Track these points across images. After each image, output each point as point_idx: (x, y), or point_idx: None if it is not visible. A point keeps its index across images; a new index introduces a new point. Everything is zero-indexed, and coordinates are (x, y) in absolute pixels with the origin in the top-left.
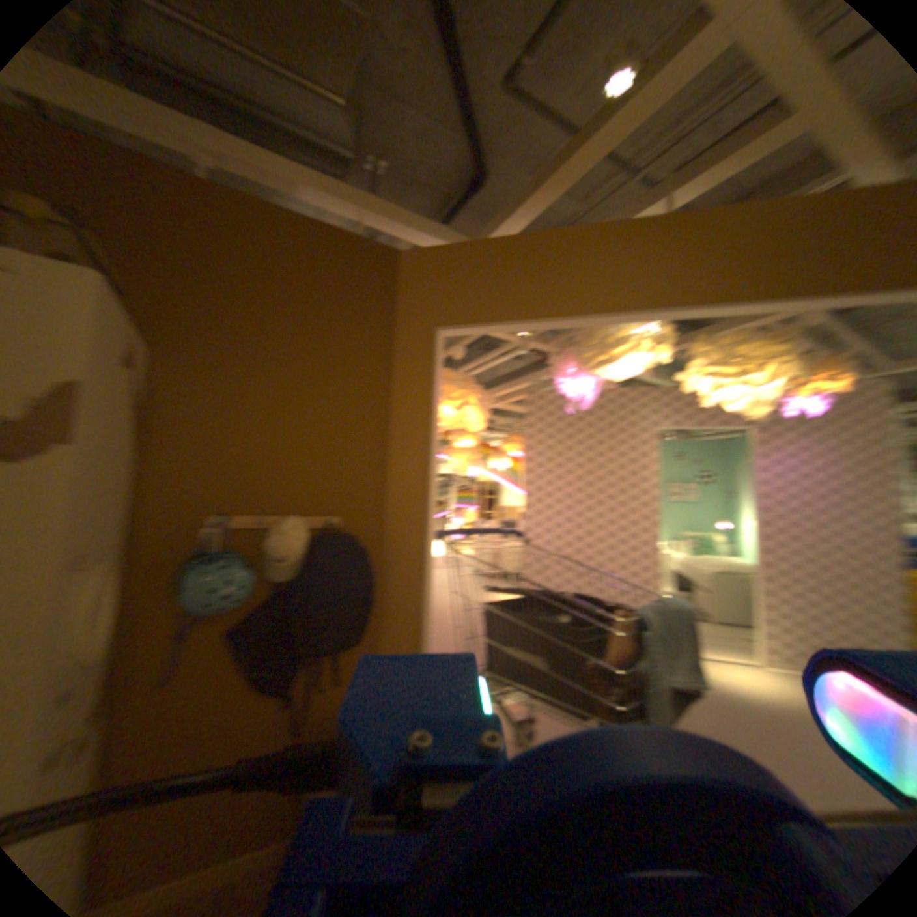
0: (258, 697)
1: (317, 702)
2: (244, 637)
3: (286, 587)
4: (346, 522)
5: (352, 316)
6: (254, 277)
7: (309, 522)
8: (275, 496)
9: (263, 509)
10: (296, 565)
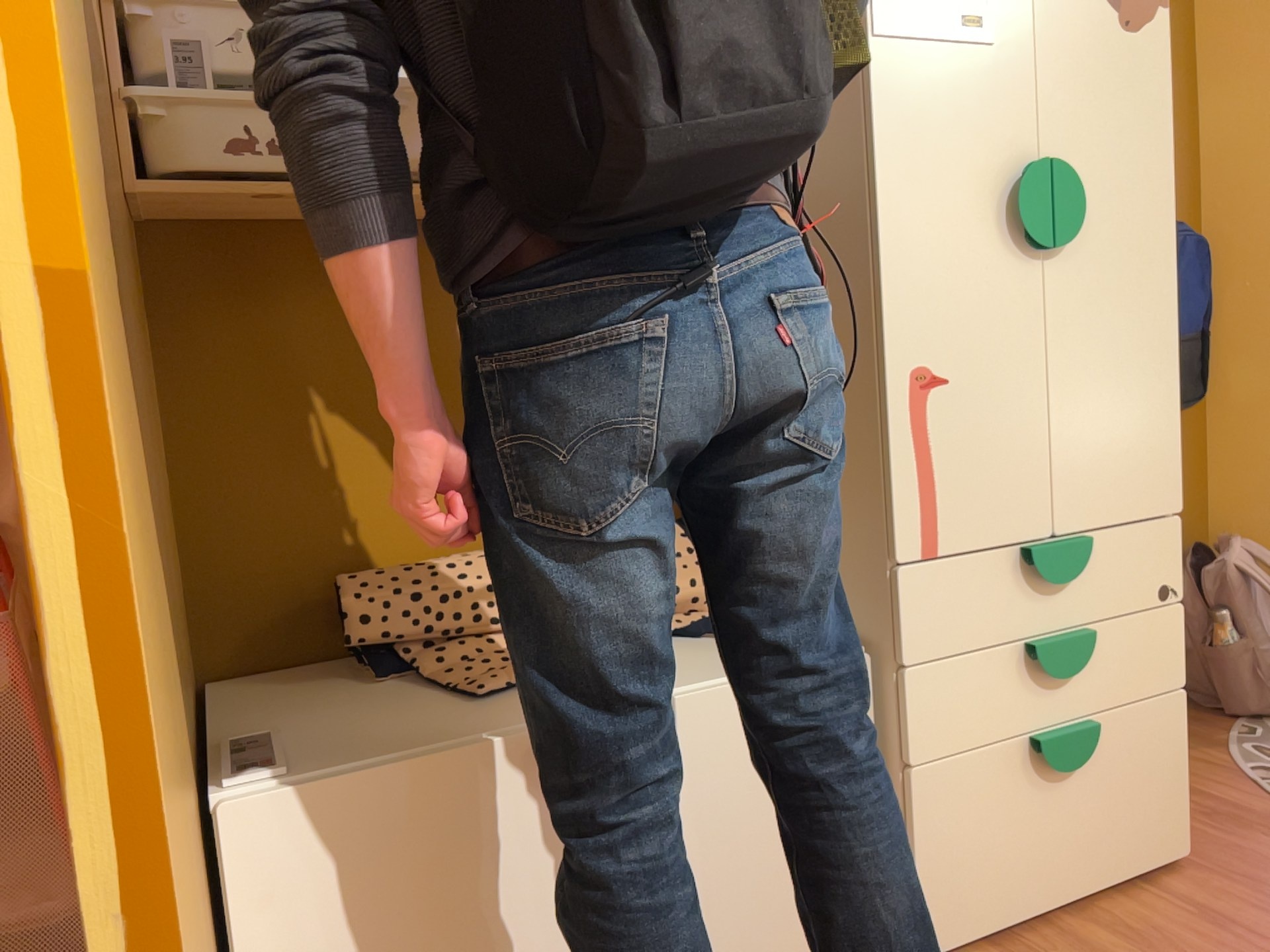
0: None
1: None
2: None
3: None
4: None
5: None
6: None
7: None
8: None
9: None
10: None
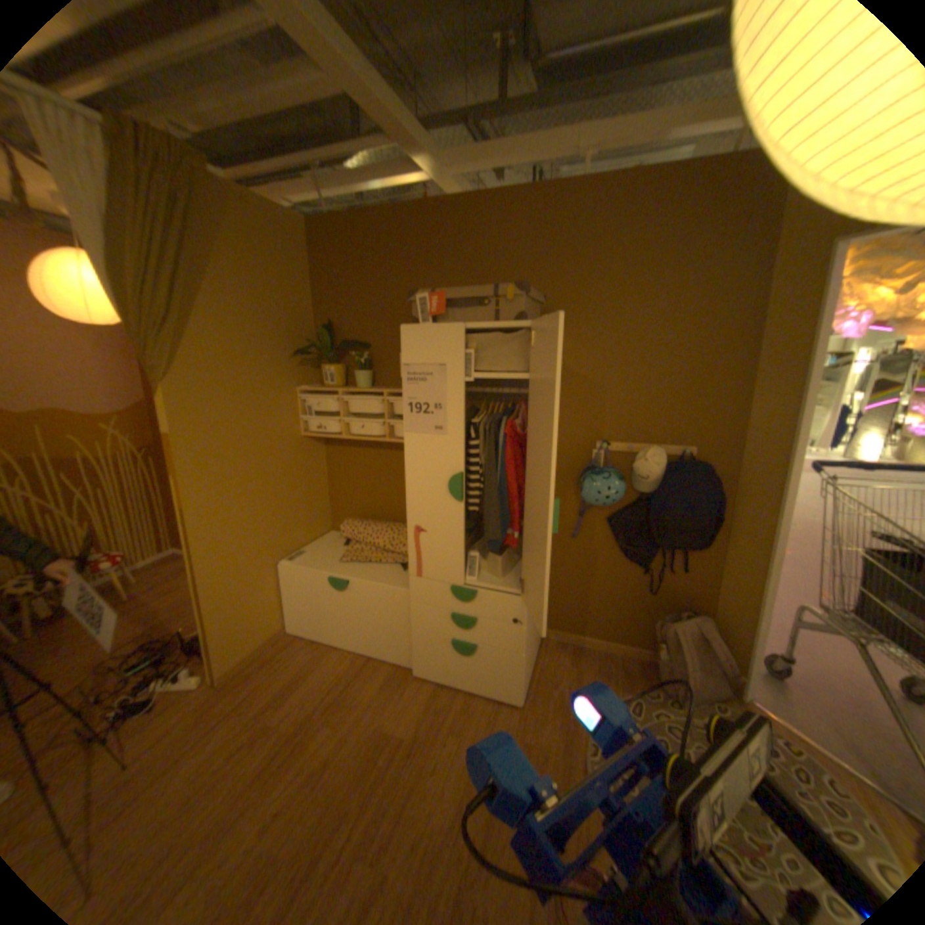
0: (631, 562)
1: (673, 578)
2: (622, 522)
3: (652, 495)
4: (706, 451)
5: (725, 250)
6: (630, 247)
7: (672, 450)
8: (645, 428)
9: (636, 438)
10: (659, 482)
